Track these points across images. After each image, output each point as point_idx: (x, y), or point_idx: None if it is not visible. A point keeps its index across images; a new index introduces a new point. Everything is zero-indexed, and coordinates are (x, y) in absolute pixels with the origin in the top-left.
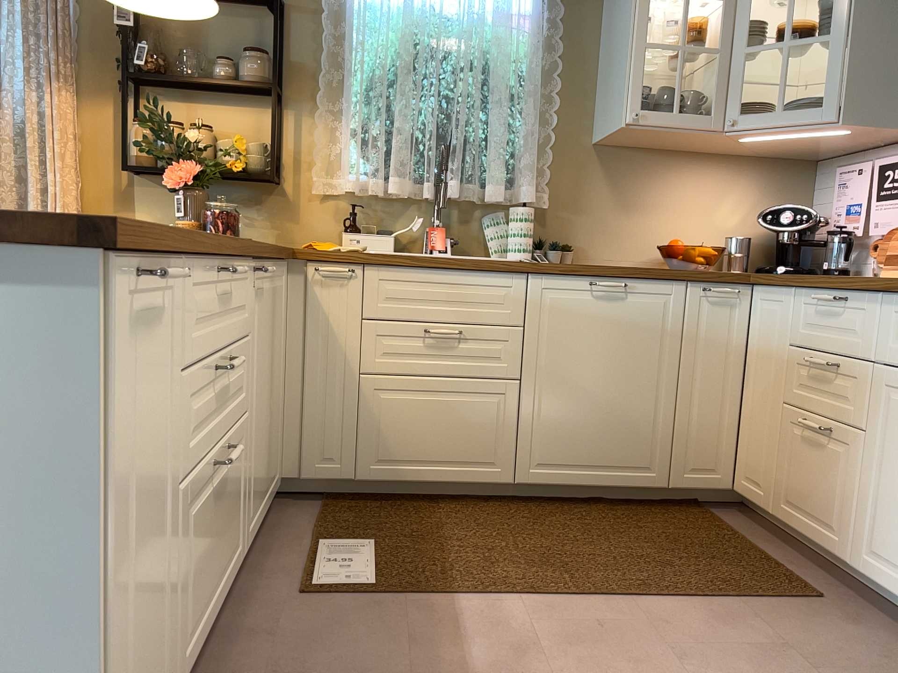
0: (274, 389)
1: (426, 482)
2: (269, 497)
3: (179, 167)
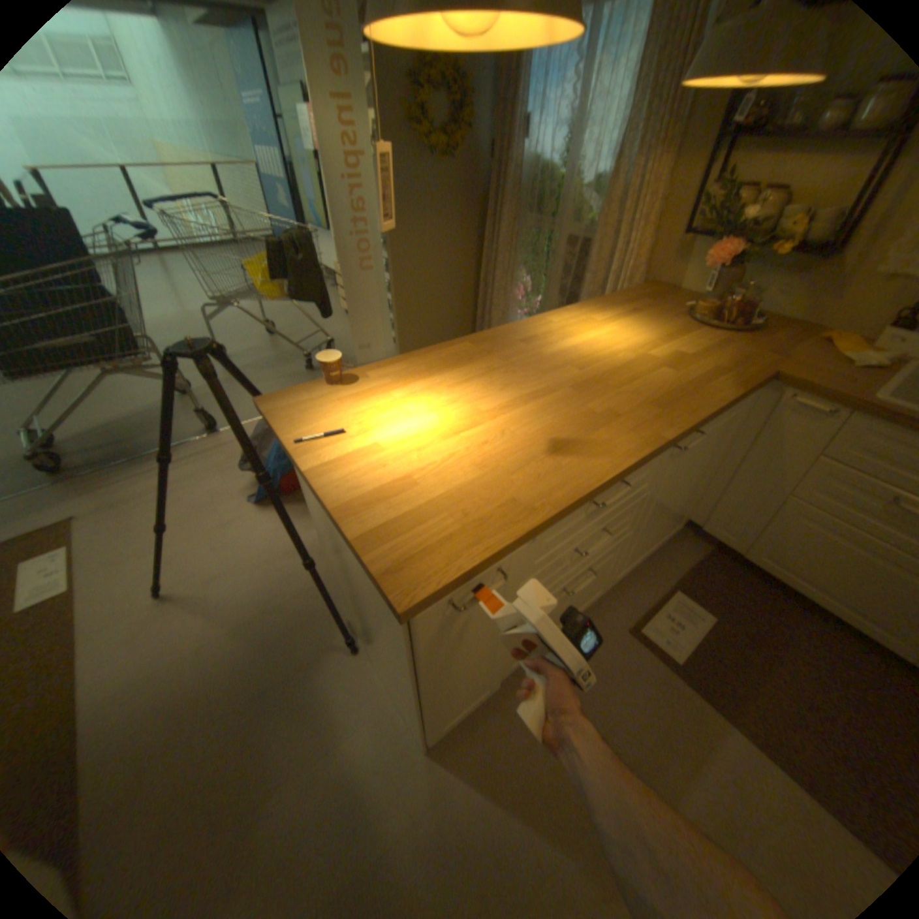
0: (695, 486)
1: (811, 599)
2: (662, 544)
3: (724, 243)
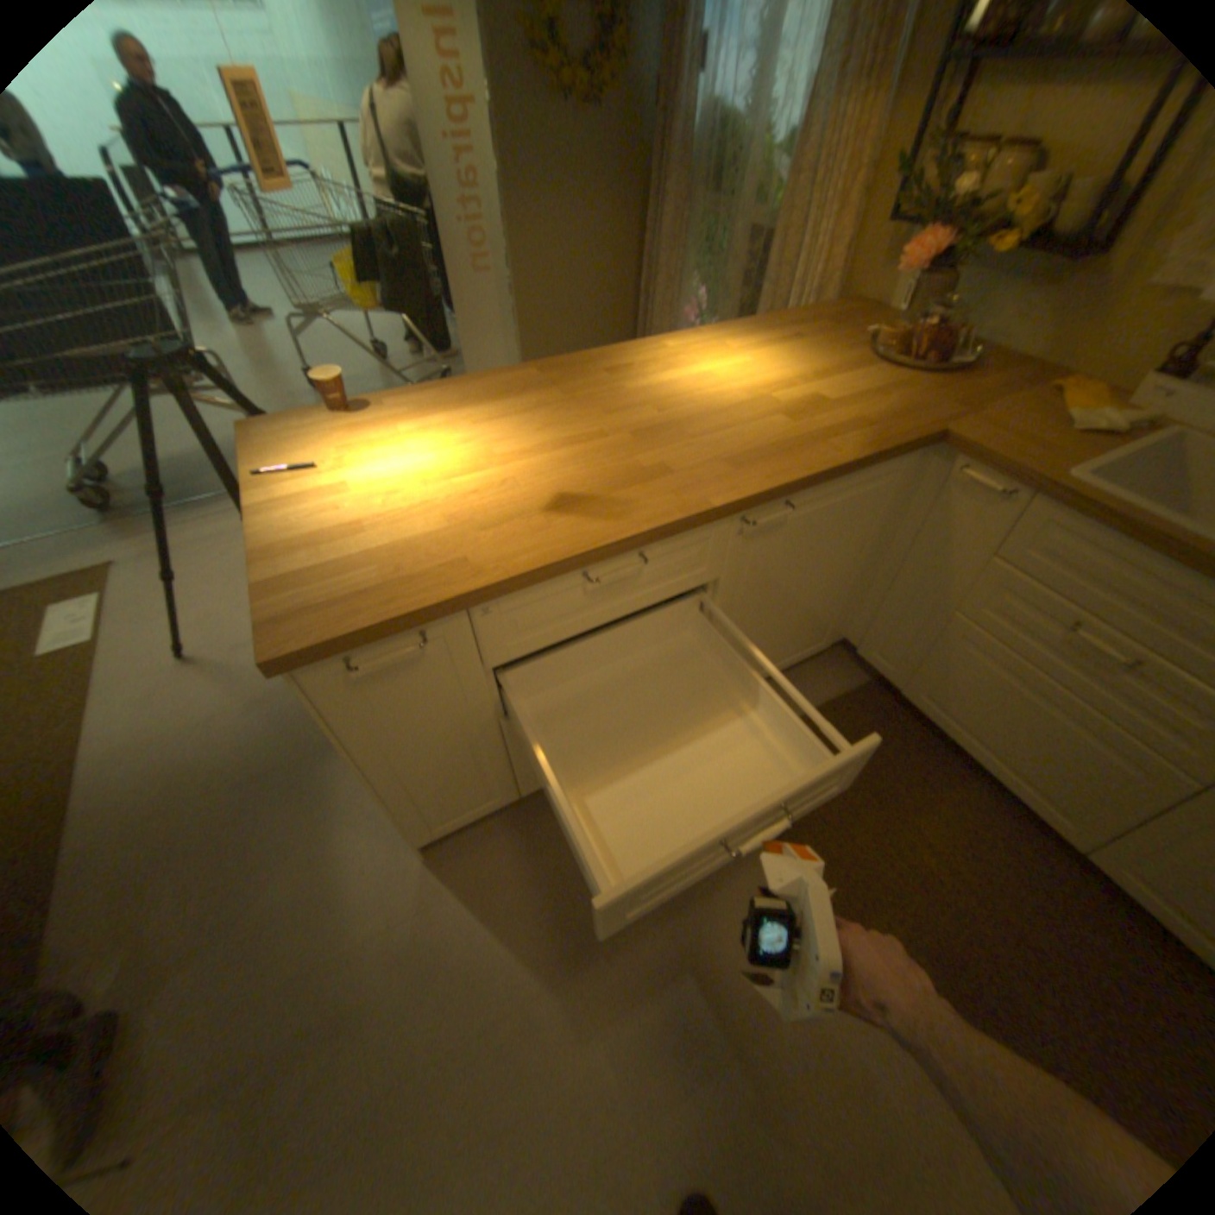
0: (826, 587)
1: (974, 757)
2: (790, 663)
3: (926, 235)
